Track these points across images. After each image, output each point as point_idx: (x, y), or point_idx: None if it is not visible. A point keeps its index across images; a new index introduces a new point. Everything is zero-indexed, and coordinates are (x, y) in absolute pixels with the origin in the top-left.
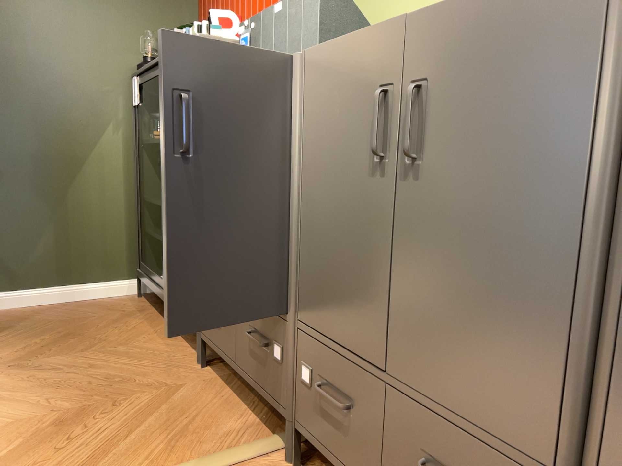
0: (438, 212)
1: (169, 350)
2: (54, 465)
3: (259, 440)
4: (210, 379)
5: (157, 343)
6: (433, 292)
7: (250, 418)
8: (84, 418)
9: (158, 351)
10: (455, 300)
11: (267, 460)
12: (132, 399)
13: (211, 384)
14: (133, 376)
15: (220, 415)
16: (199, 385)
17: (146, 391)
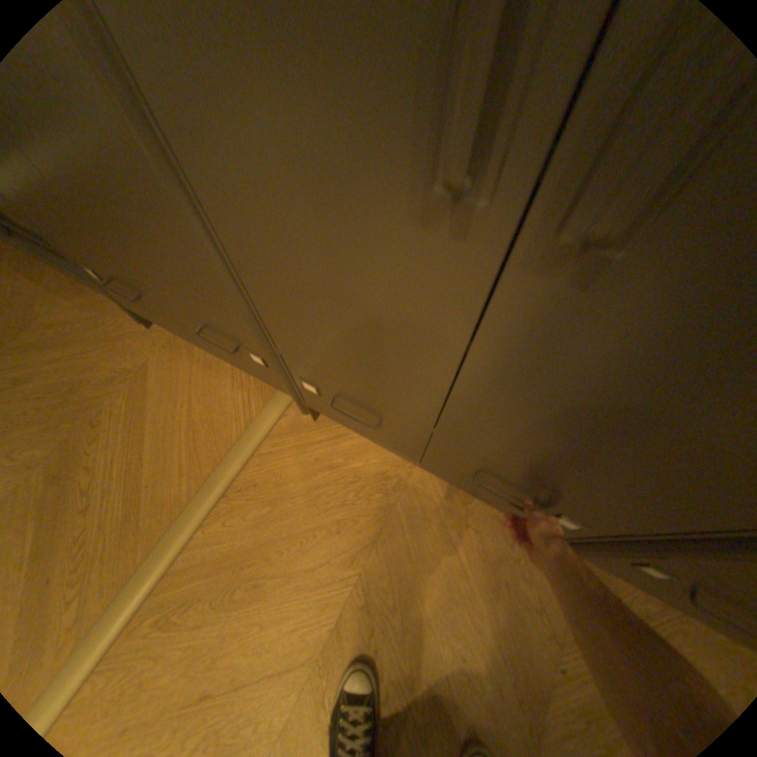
0: (610, 357)
1: (90, 315)
2: (97, 530)
3: (267, 401)
4: (167, 340)
5: (67, 310)
6: (536, 419)
7: (242, 377)
8: (76, 460)
9: (78, 323)
10: (579, 439)
11: (286, 420)
12: (106, 409)
13: (174, 348)
14: (81, 375)
15: (211, 387)
16: (163, 356)
17: (113, 391)
